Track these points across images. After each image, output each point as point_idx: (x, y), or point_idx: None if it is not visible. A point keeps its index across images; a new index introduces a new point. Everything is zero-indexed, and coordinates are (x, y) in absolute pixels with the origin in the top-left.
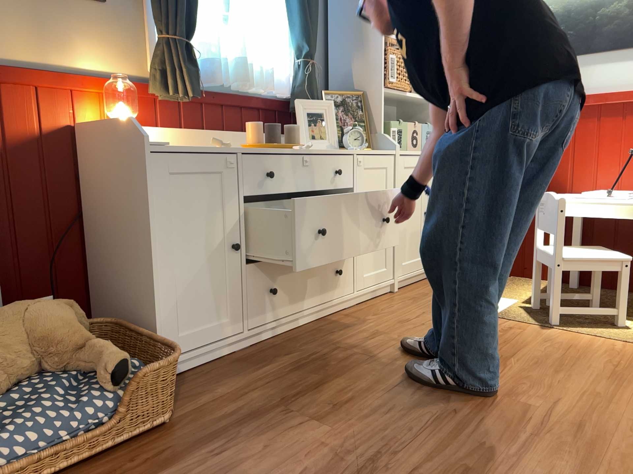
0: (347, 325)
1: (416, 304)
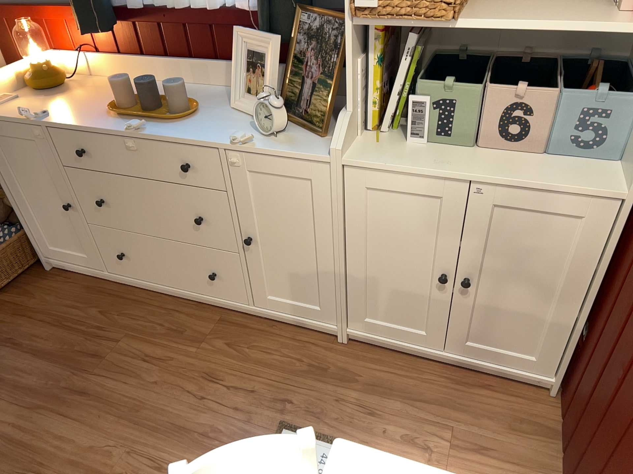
0: (190, 328)
1: (289, 375)
